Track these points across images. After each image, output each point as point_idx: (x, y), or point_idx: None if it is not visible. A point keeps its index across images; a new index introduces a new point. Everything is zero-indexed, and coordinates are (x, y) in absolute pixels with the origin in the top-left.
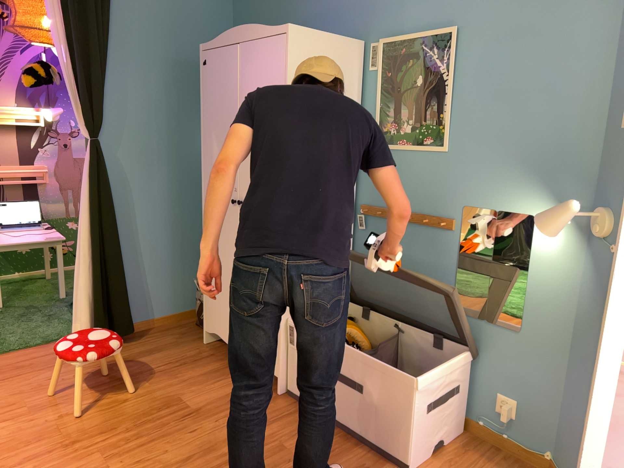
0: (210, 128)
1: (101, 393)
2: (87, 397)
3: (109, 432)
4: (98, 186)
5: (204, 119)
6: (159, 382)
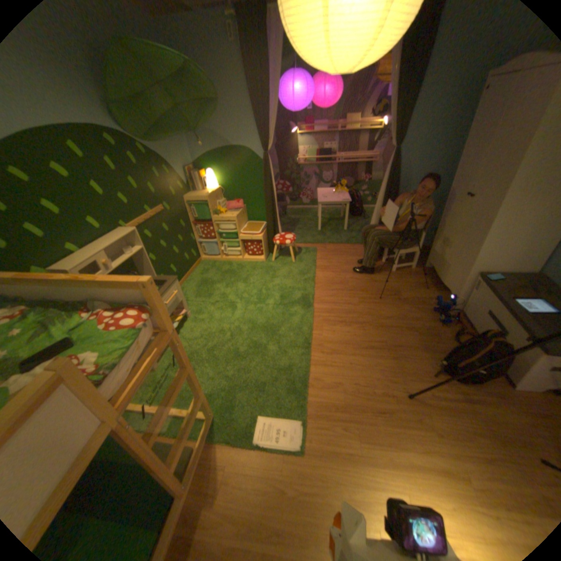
0: (472, 140)
1: (368, 274)
2: (361, 274)
3: (364, 292)
4: (393, 175)
5: (470, 133)
6: (394, 279)
